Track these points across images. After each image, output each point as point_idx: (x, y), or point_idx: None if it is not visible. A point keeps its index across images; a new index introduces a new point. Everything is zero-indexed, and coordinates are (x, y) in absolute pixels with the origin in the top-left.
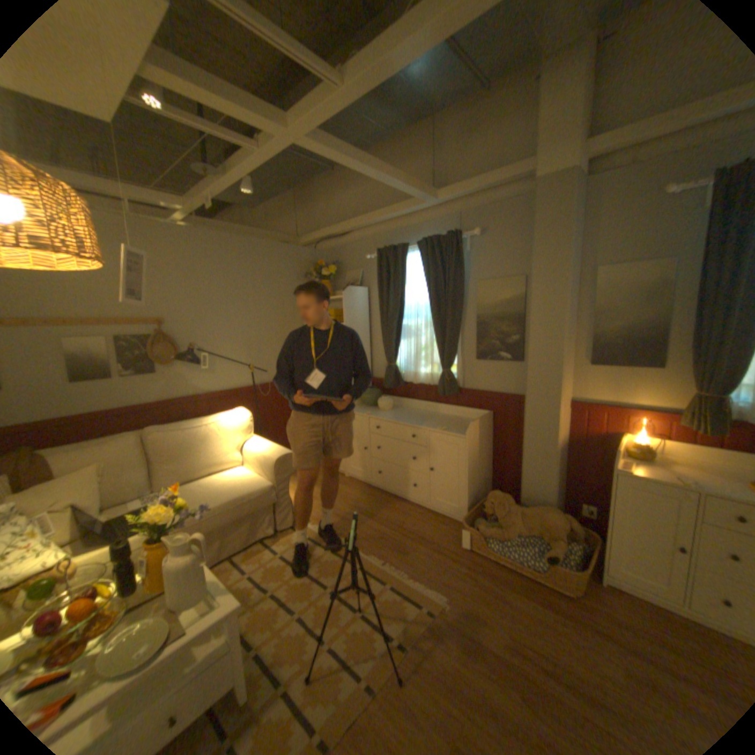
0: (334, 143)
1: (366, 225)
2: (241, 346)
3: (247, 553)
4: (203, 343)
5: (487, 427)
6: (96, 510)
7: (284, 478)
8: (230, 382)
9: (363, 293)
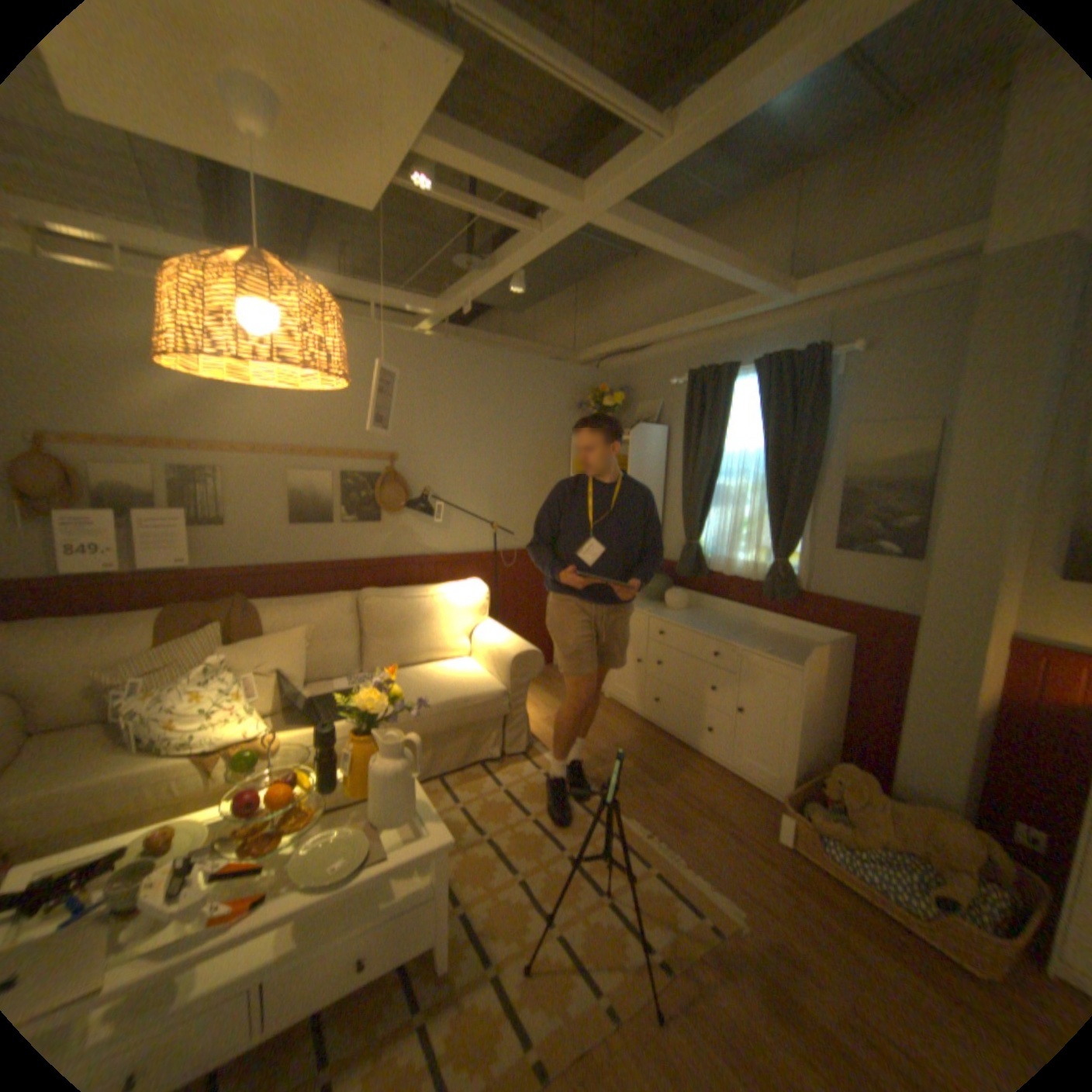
0: (646, 218)
1: (676, 334)
2: (485, 496)
3: (464, 775)
4: (440, 489)
5: (843, 659)
6: (301, 681)
7: (522, 684)
8: (465, 543)
9: (660, 434)
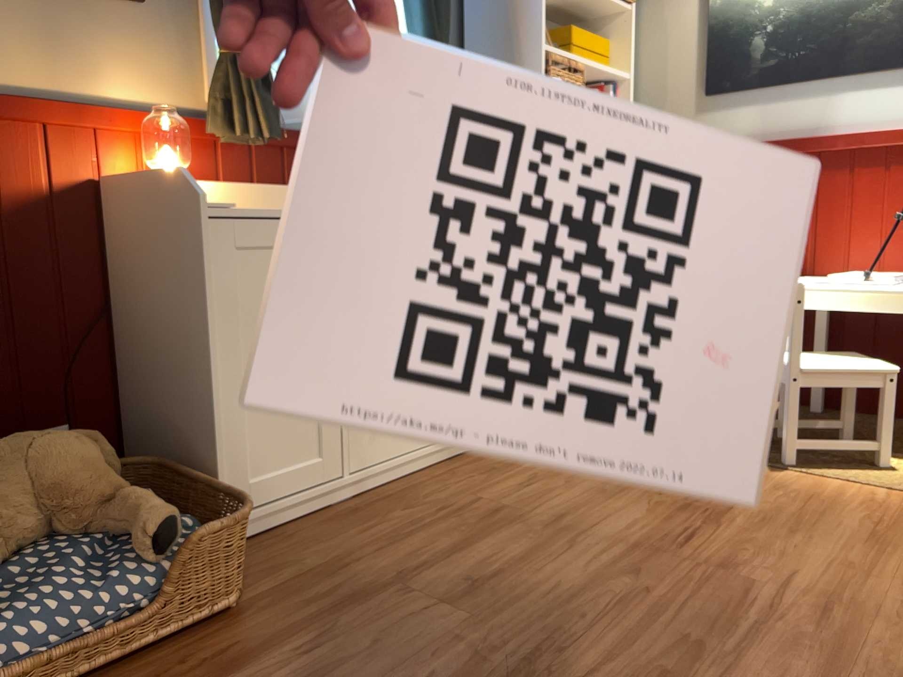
0: None
1: None
2: None
3: None
4: None
5: None
6: None
7: None
8: None
9: None
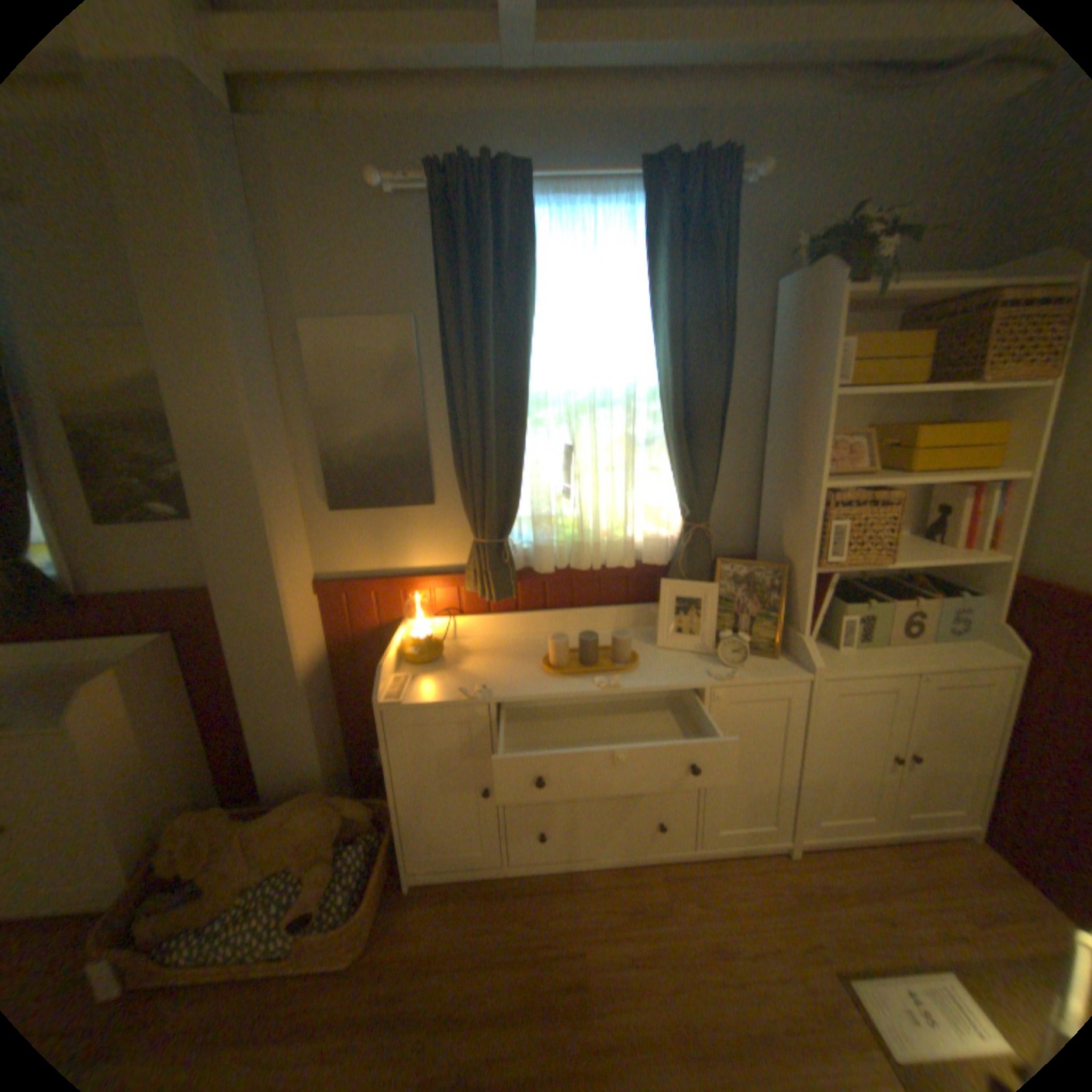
0: None
1: None
2: None
3: None
4: None
5: (157, 672)
6: None
7: None
8: None
9: None
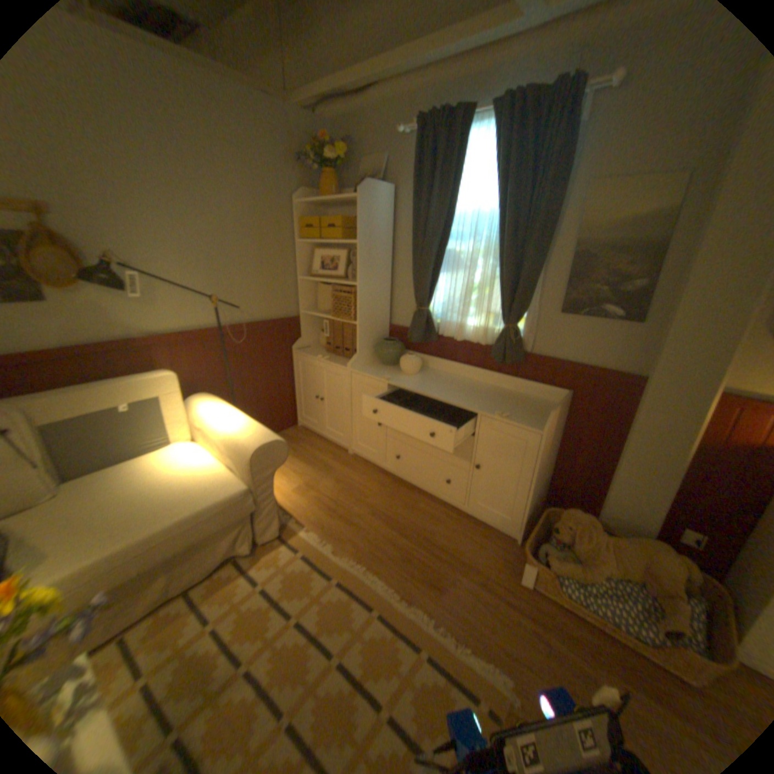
0: None
1: (404, 69)
2: (199, 263)
3: (212, 579)
4: (134, 253)
5: (563, 414)
6: None
7: (267, 475)
8: (184, 319)
9: (389, 193)
